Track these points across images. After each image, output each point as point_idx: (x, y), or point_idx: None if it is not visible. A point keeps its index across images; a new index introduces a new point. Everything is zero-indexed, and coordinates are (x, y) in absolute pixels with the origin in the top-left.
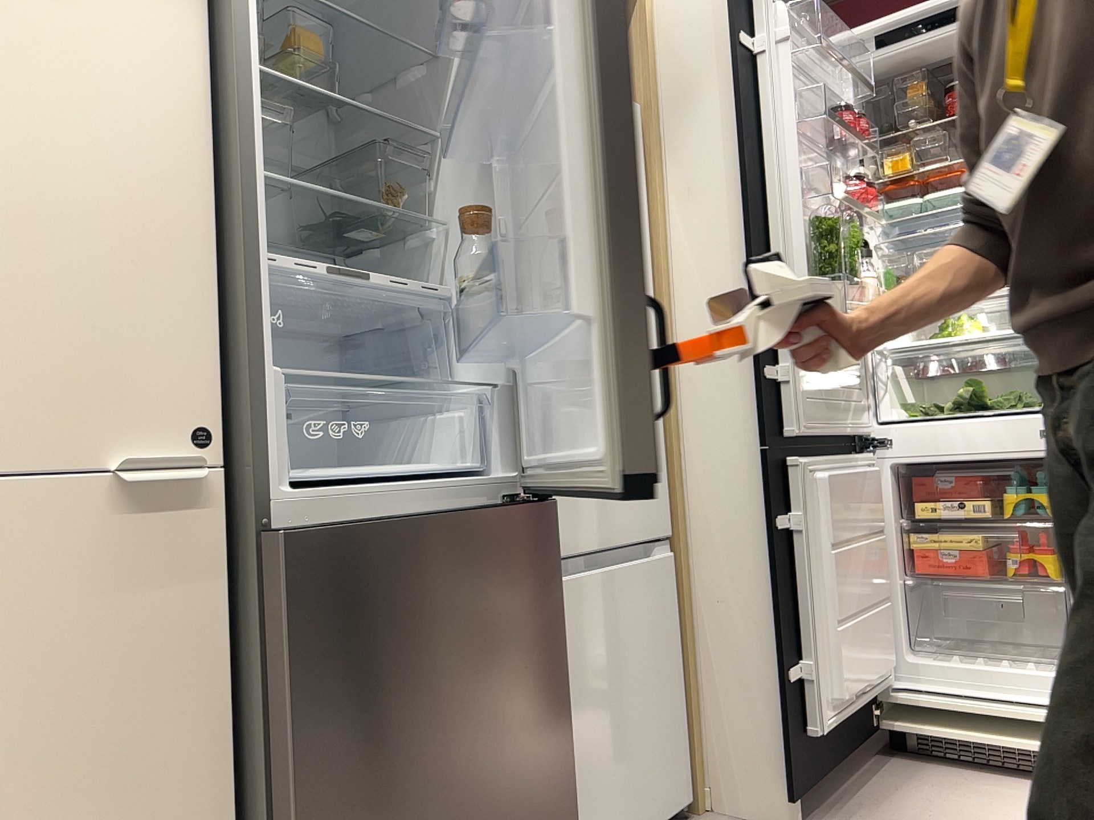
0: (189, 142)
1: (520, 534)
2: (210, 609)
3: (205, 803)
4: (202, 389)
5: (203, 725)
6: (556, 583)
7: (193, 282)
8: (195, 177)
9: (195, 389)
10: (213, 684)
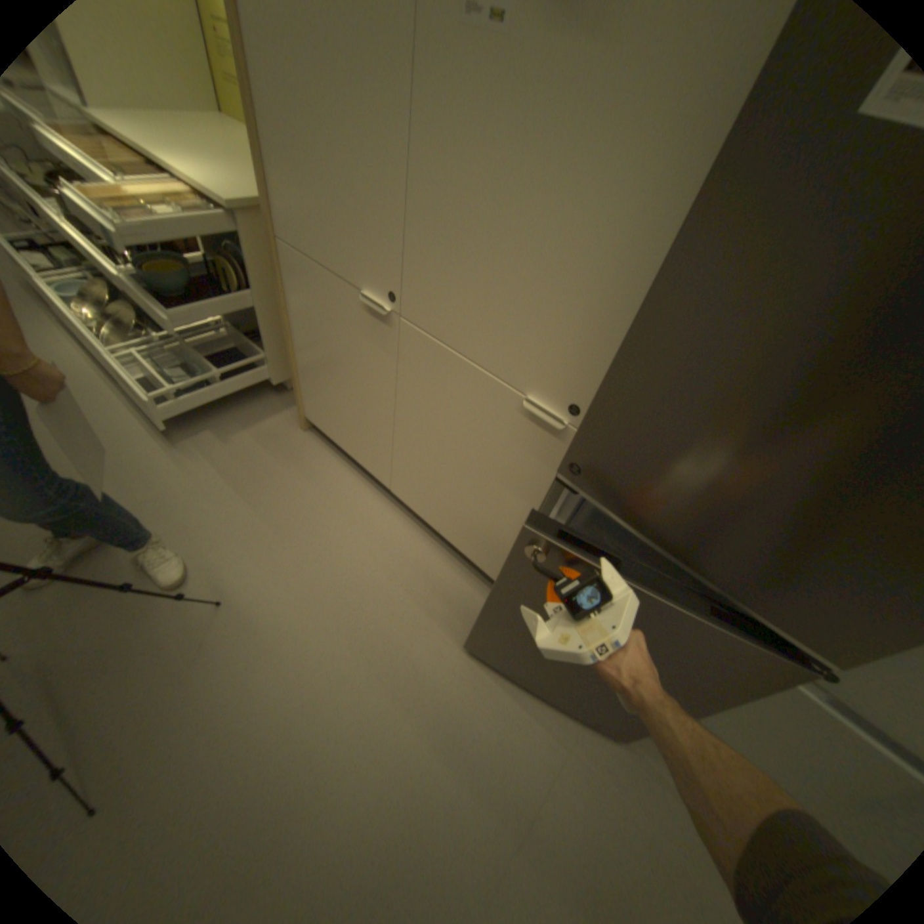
0: (682, 190)
1: (742, 643)
2: (547, 477)
3: (518, 525)
4: (592, 385)
5: (527, 506)
6: (756, 692)
7: (620, 317)
8: (668, 229)
9: (588, 383)
10: (536, 499)
